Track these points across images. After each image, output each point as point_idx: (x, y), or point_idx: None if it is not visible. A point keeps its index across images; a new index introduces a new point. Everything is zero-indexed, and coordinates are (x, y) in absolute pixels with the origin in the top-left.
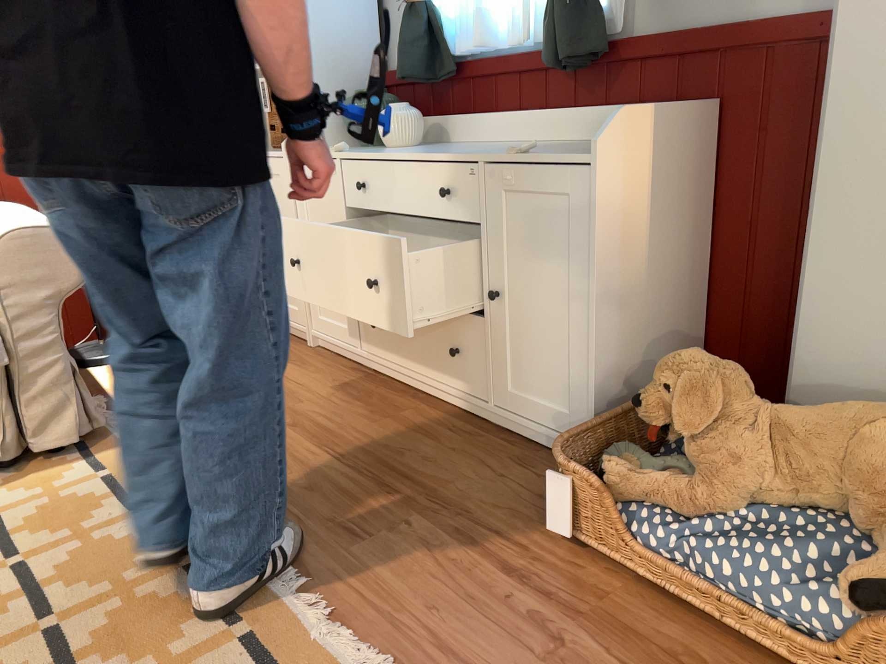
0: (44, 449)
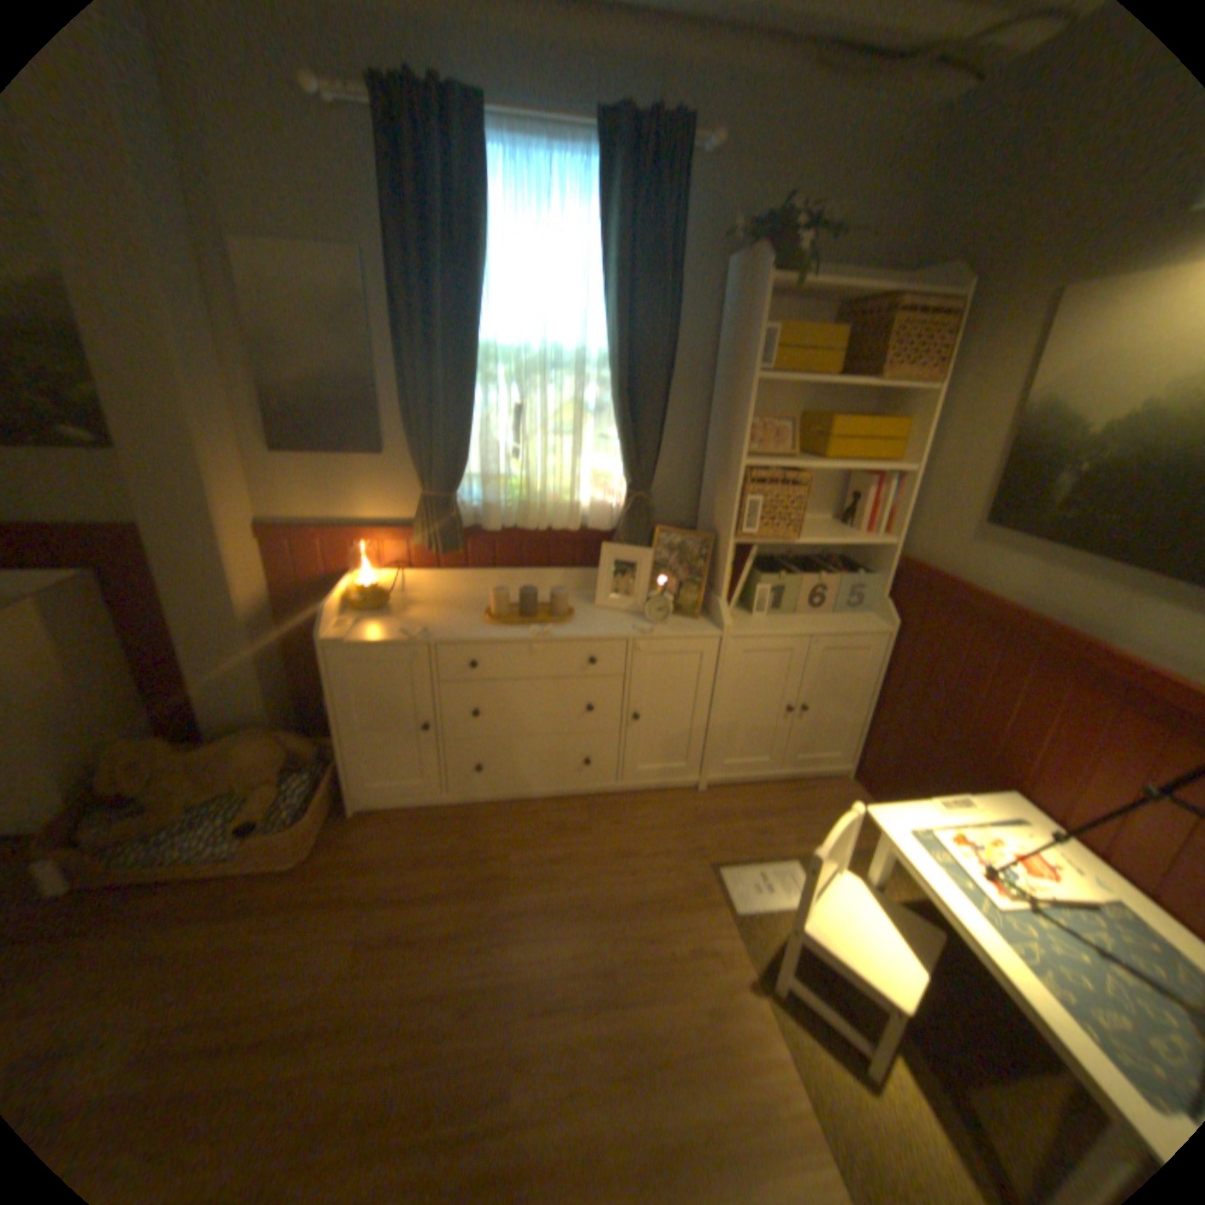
0: None
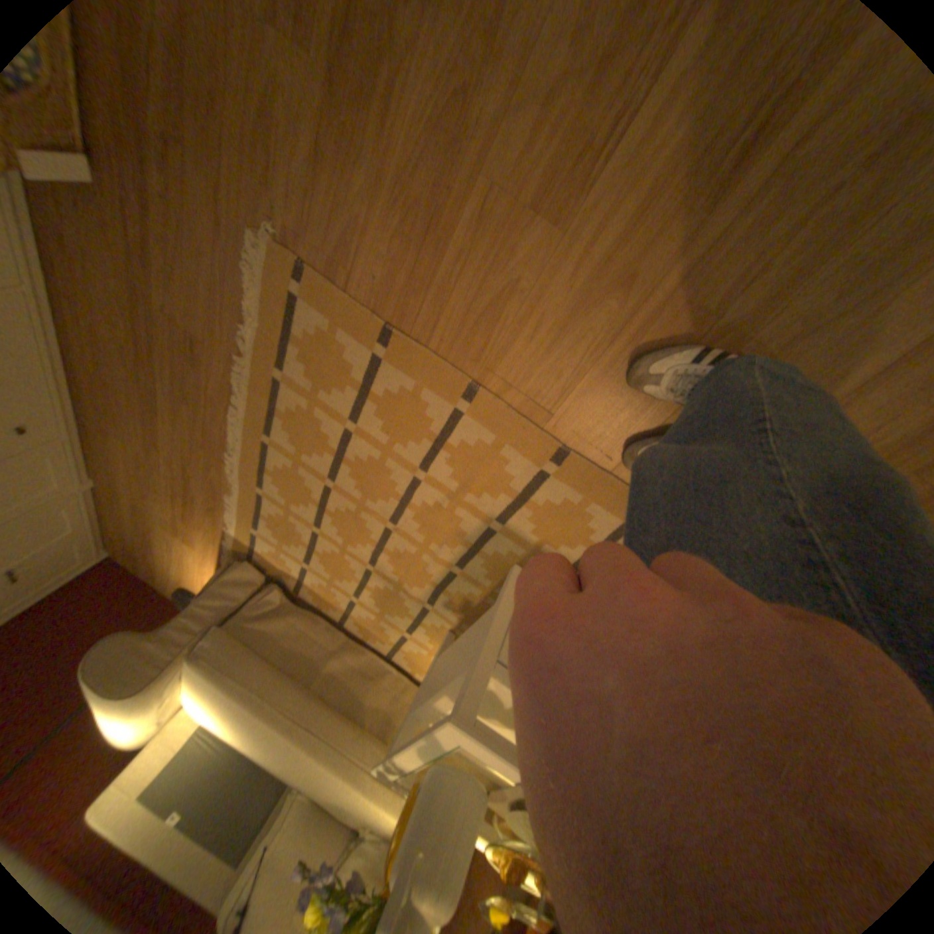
0: (258, 573)
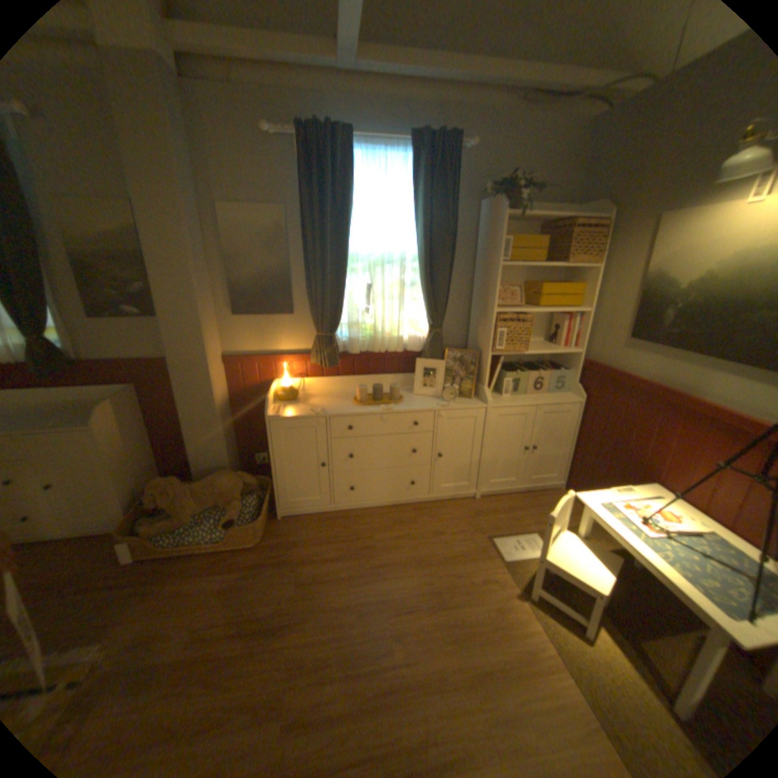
0: None
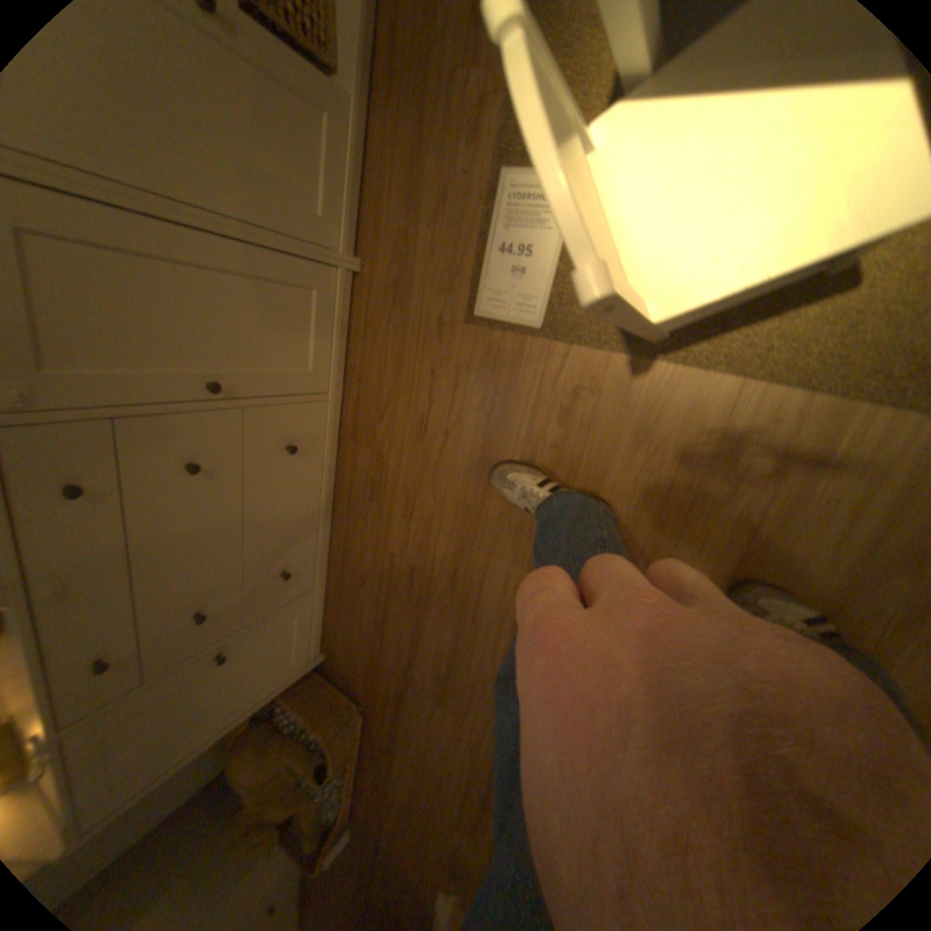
0: None
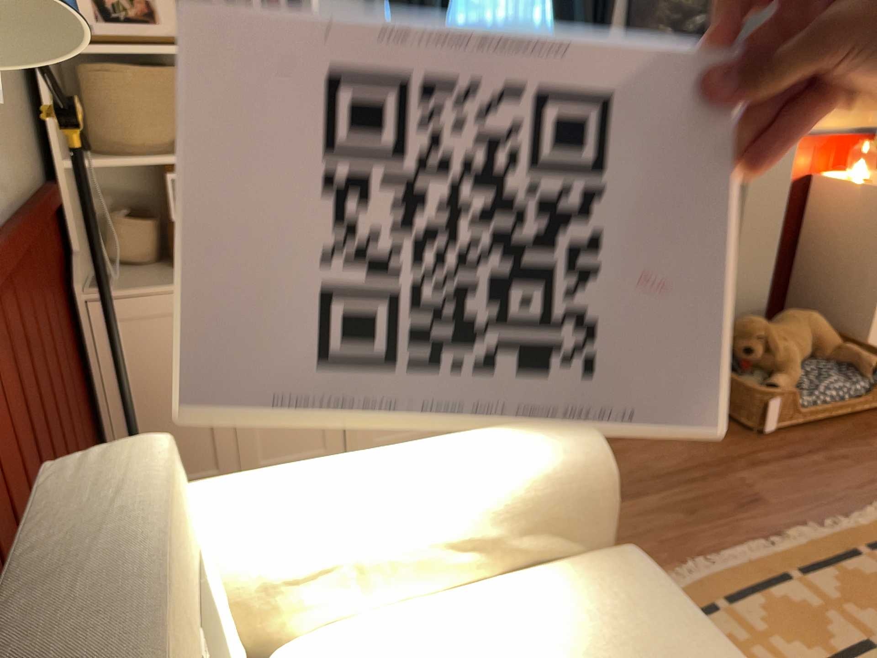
0: None
